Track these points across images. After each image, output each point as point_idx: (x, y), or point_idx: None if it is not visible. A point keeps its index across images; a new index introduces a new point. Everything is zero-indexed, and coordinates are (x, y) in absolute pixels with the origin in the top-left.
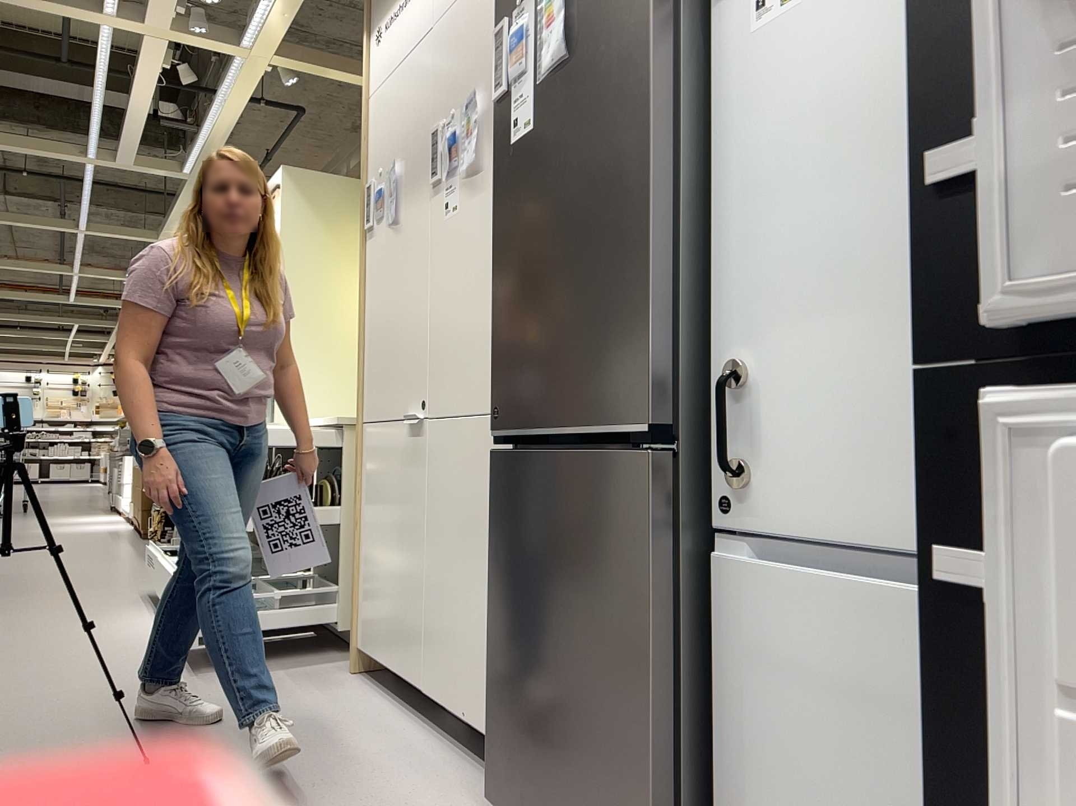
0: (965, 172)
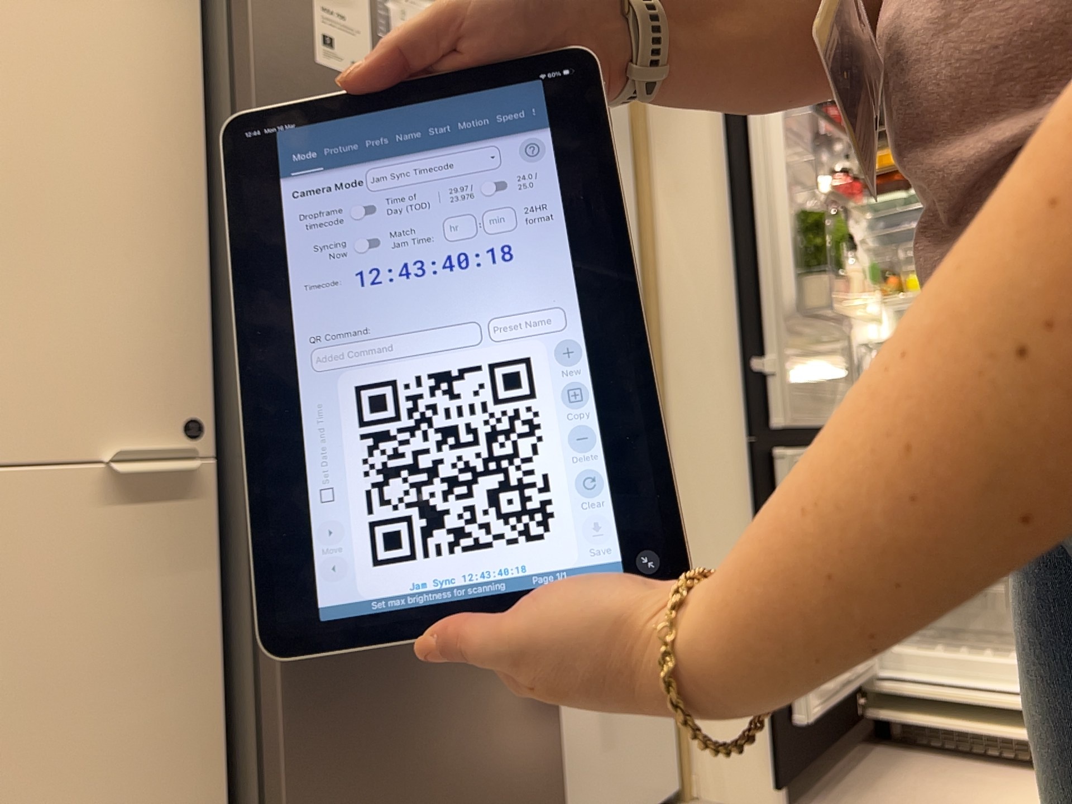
0: (757, 366)
